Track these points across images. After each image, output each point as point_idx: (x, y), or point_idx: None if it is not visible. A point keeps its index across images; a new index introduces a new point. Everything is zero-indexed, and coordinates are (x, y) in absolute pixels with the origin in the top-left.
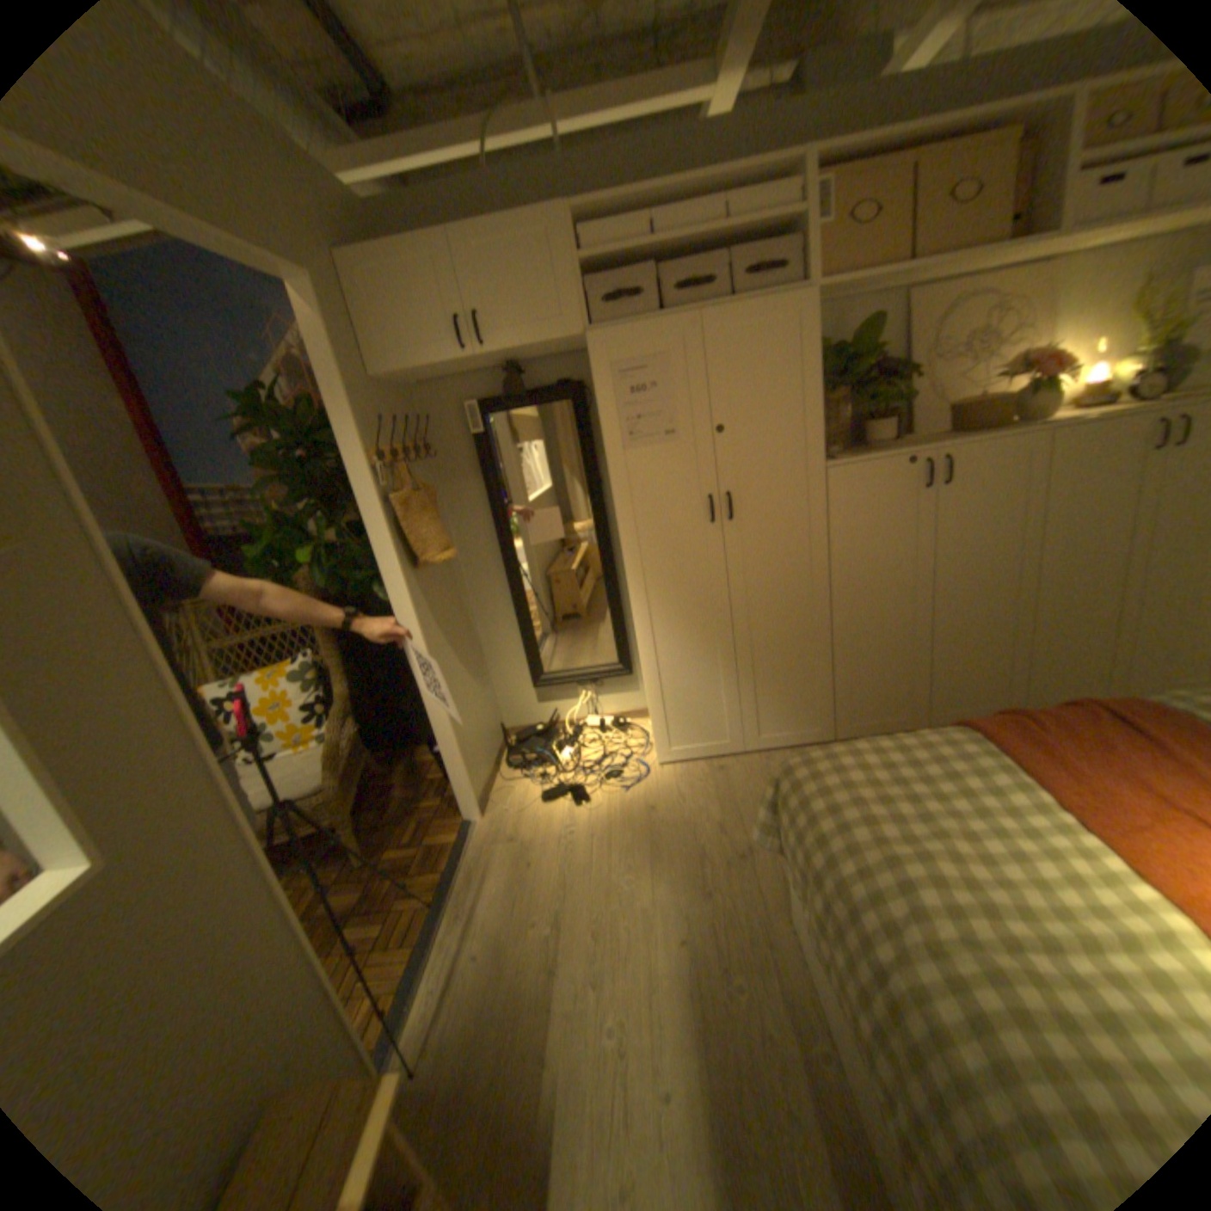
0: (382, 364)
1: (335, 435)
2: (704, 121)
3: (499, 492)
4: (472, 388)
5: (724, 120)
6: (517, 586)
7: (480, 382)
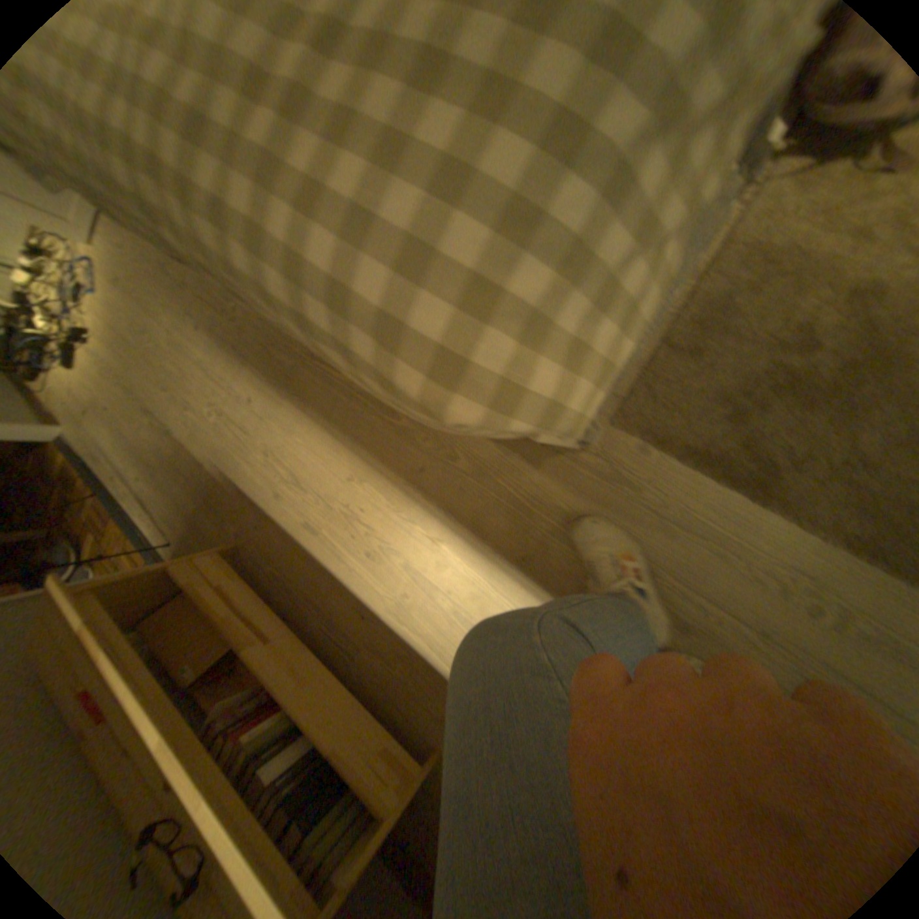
0: None
1: None
2: None
3: None
4: None
5: None
6: None
7: None
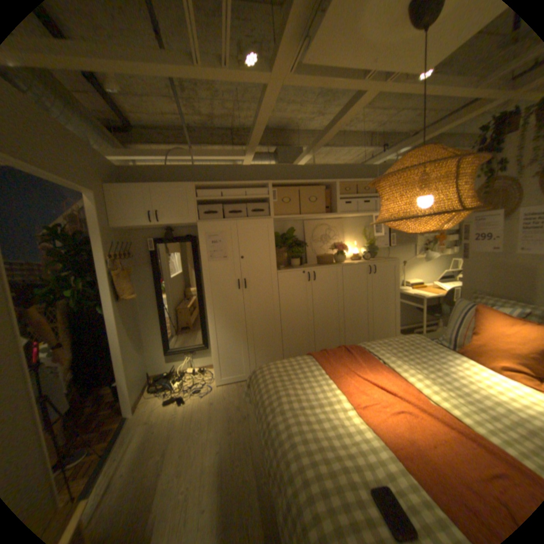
0: (116, 223)
1: (92, 247)
2: (241, 166)
3: (158, 273)
4: (152, 234)
5: (247, 166)
6: (161, 311)
7: (155, 232)
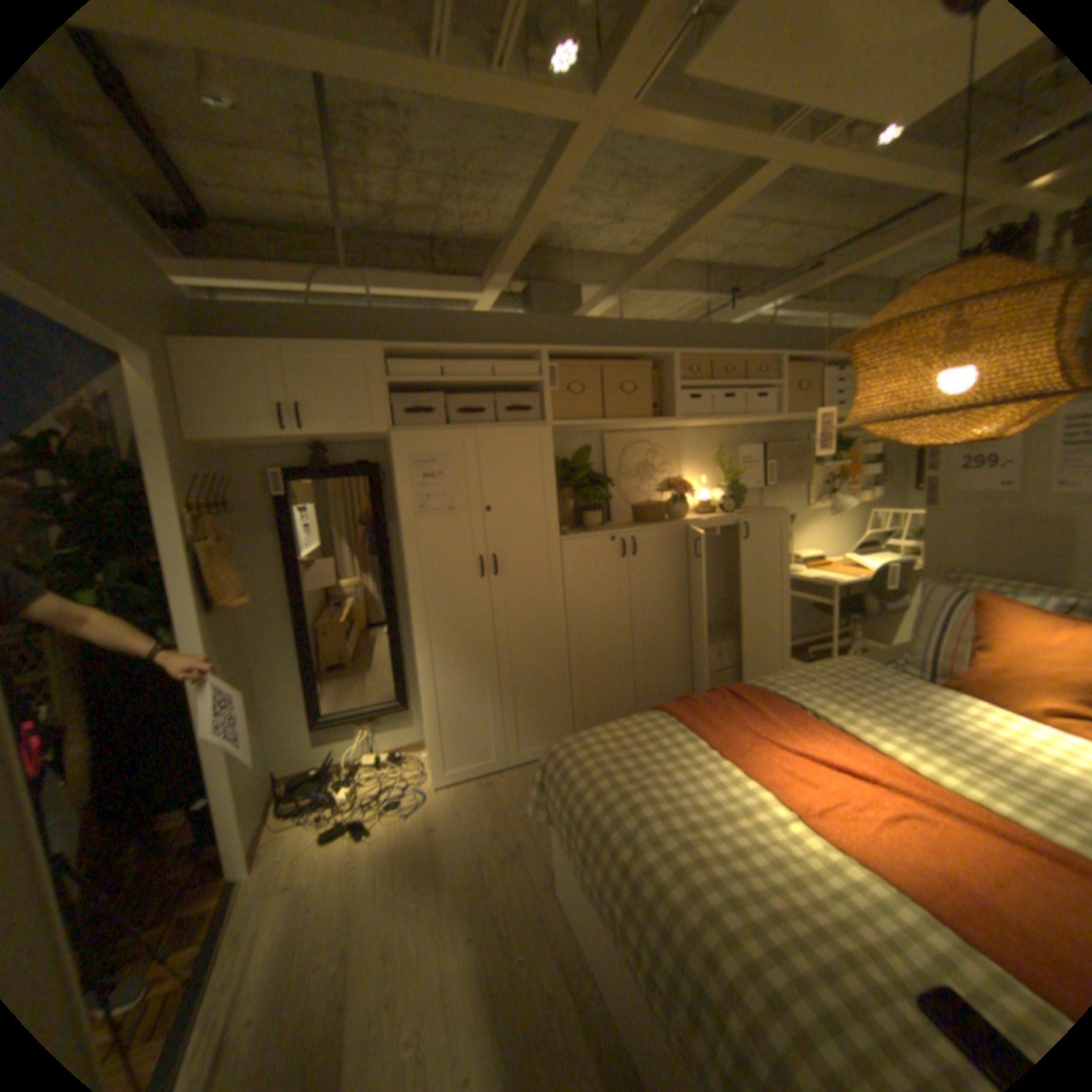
0: (198, 431)
1: (145, 486)
2: (474, 313)
3: (292, 546)
4: (275, 458)
5: (487, 315)
6: (300, 631)
7: (284, 454)
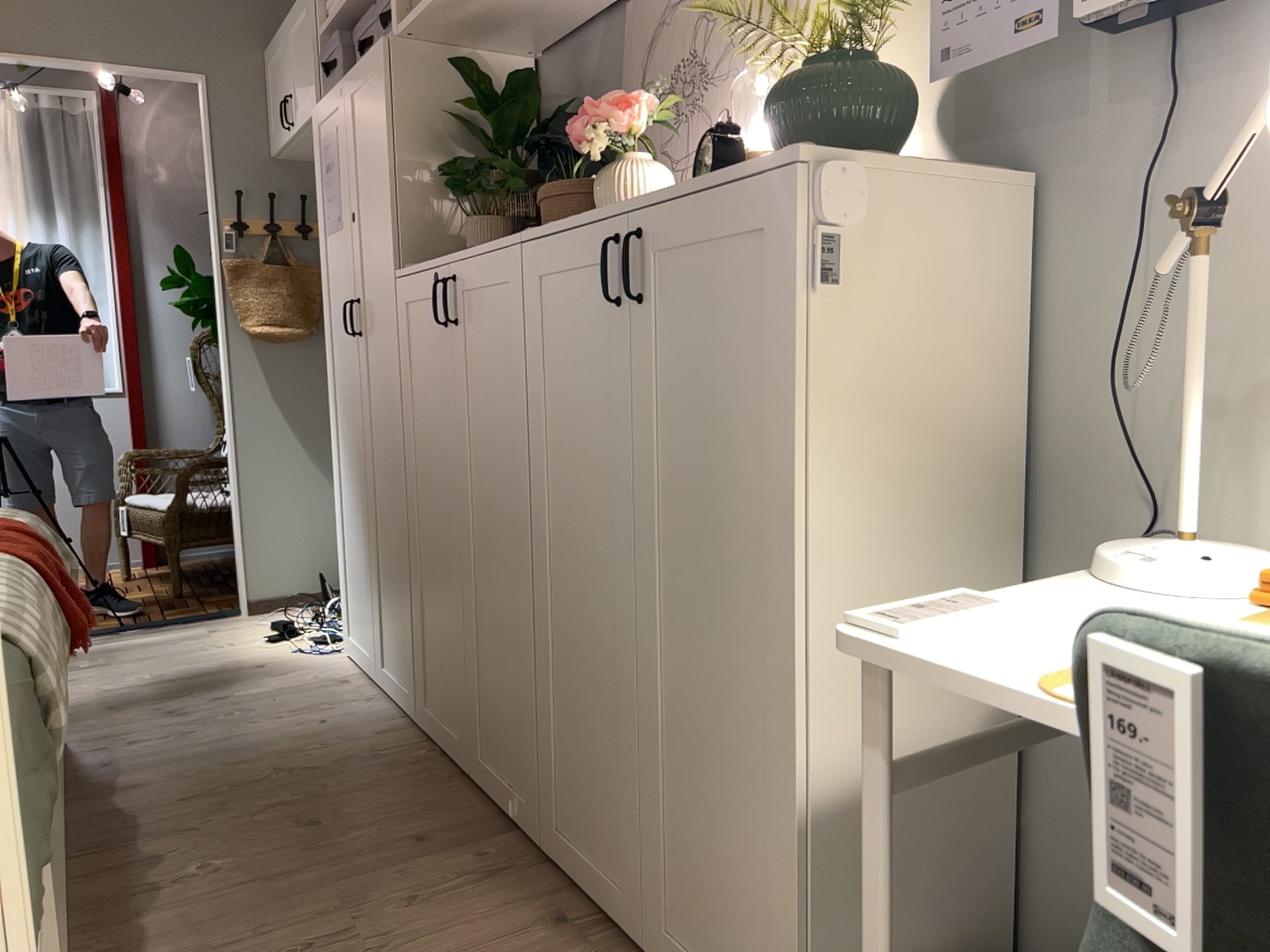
0: (272, 144)
1: (208, 202)
2: None
3: None
4: None
5: None
6: None
7: None
